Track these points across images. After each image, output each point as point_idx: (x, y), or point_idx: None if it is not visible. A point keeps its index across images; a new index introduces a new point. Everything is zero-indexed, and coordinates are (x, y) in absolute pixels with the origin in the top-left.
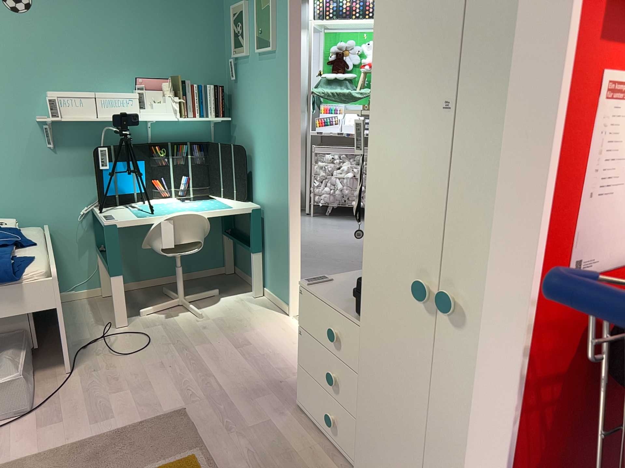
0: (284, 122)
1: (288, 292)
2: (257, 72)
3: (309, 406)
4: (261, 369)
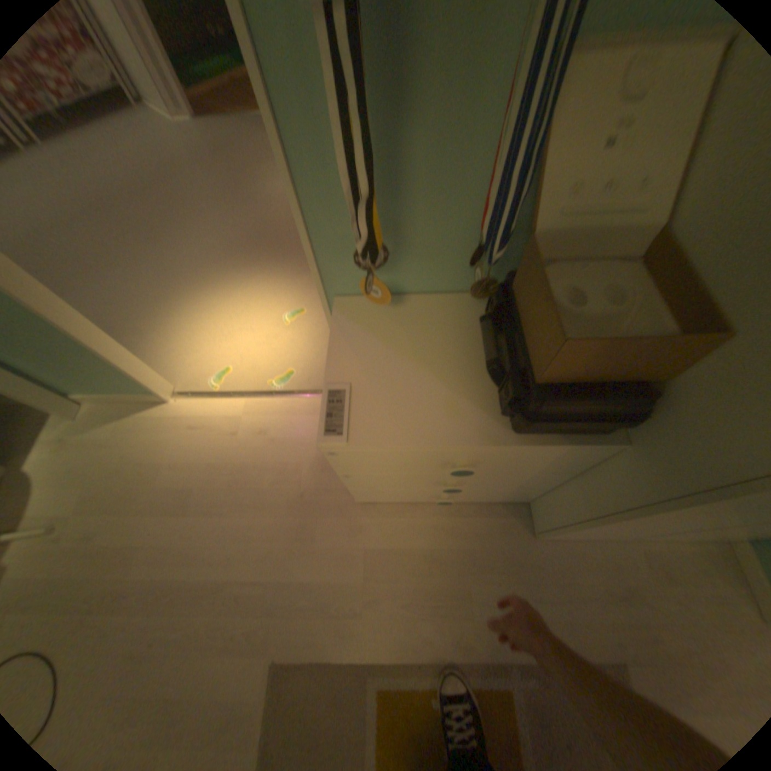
0: None
1: (133, 381)
2: None
3: (385, 499)
4: (257, 505)
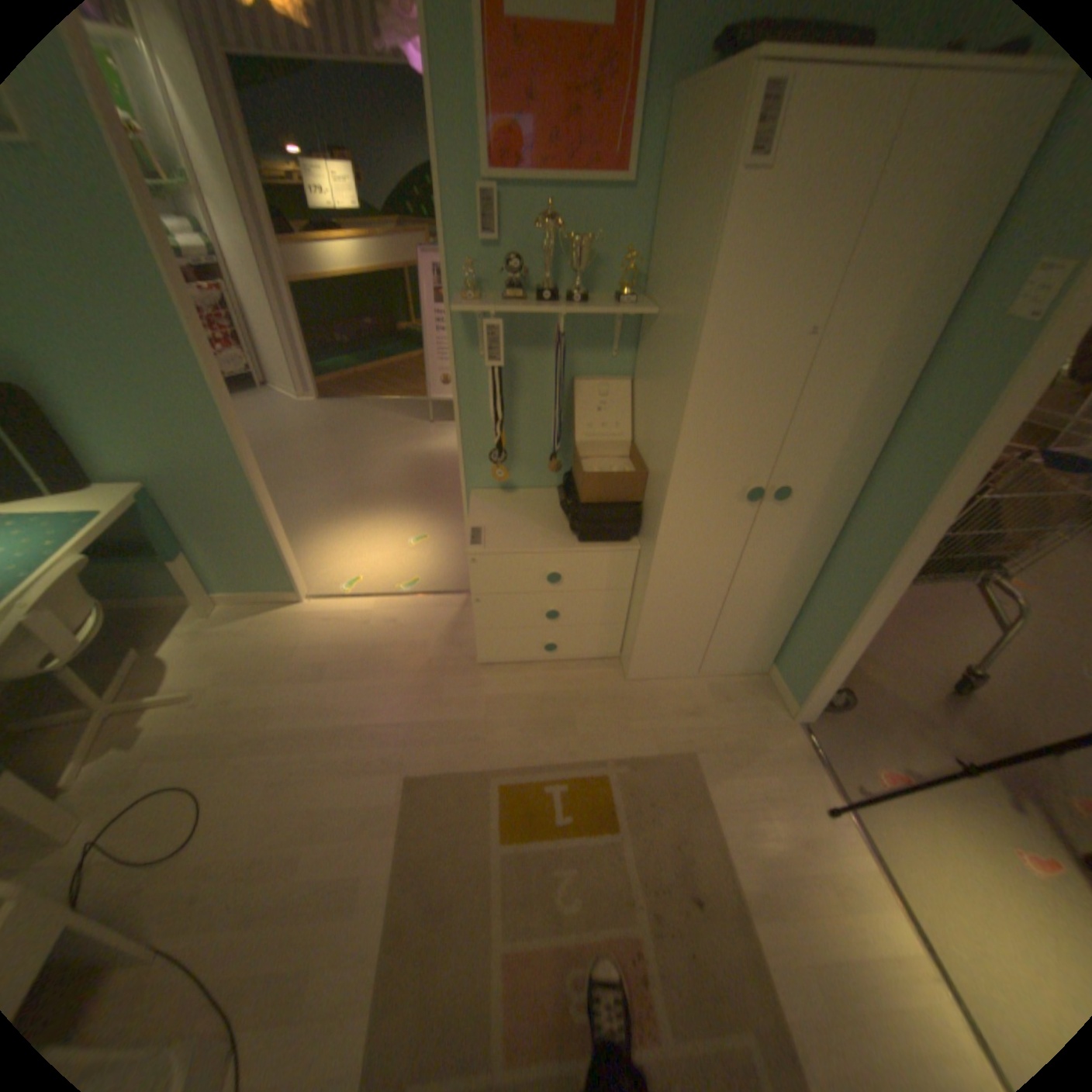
0: (161, 321)
1: (284, 576)
2: None
3: (502, 654)
4: (389, 672)
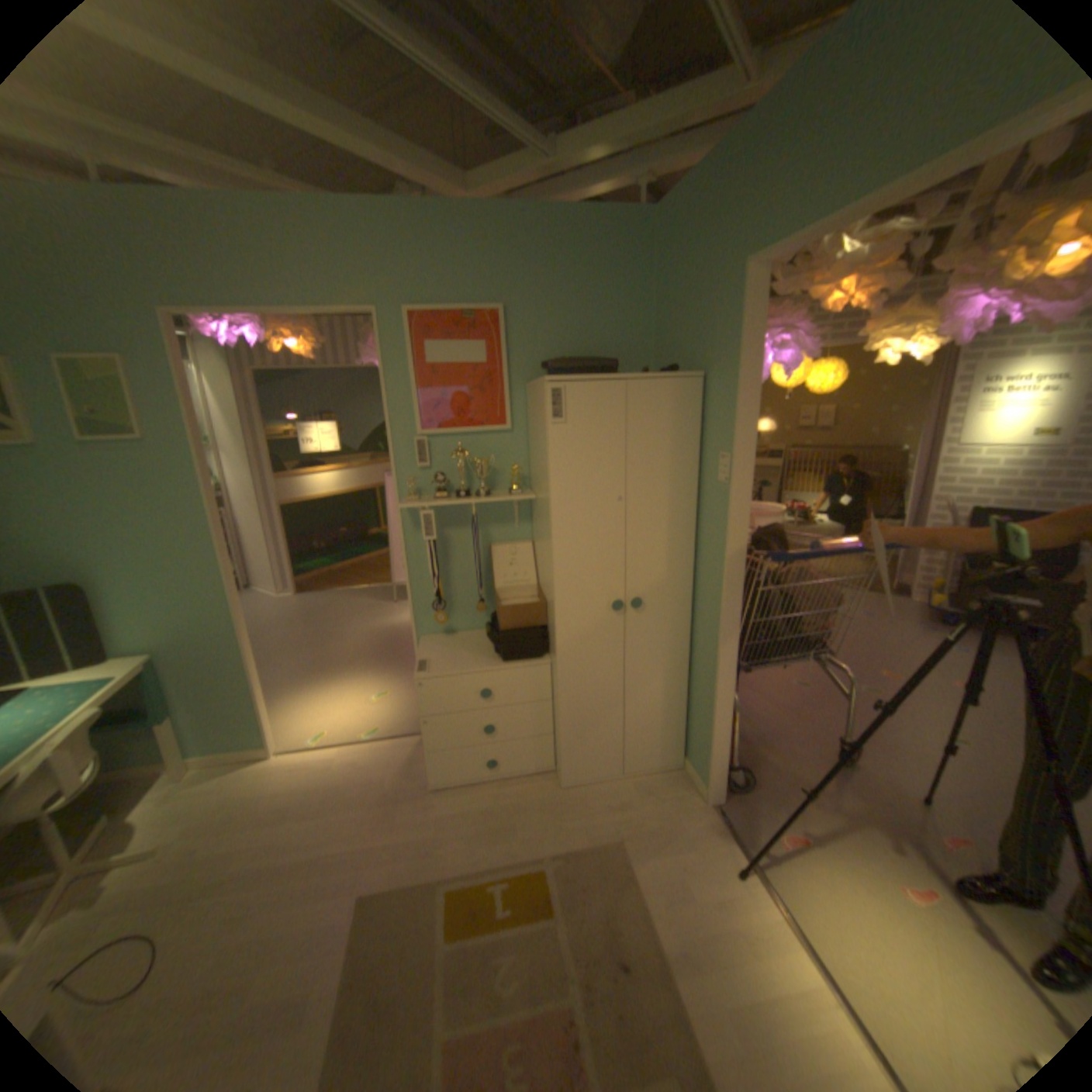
0: (196, 532)
1: (257, 733)
2: (81, 468)
3: (451, 778)
4: (348, 808)
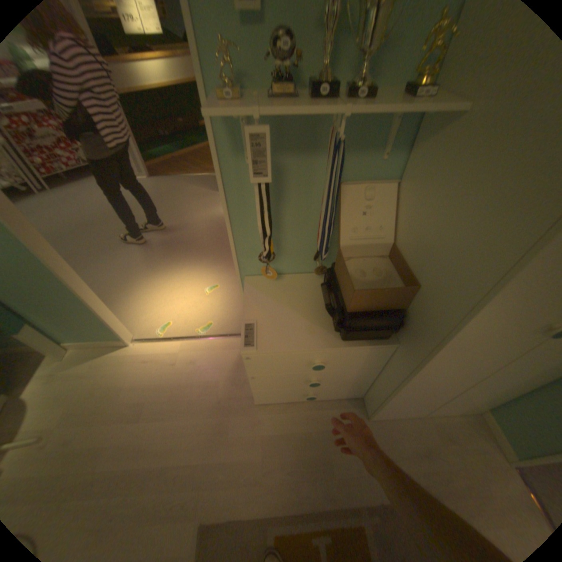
0: None
1: (111, 333)
2: None
3: (274, 400)
4: (189, 412)
